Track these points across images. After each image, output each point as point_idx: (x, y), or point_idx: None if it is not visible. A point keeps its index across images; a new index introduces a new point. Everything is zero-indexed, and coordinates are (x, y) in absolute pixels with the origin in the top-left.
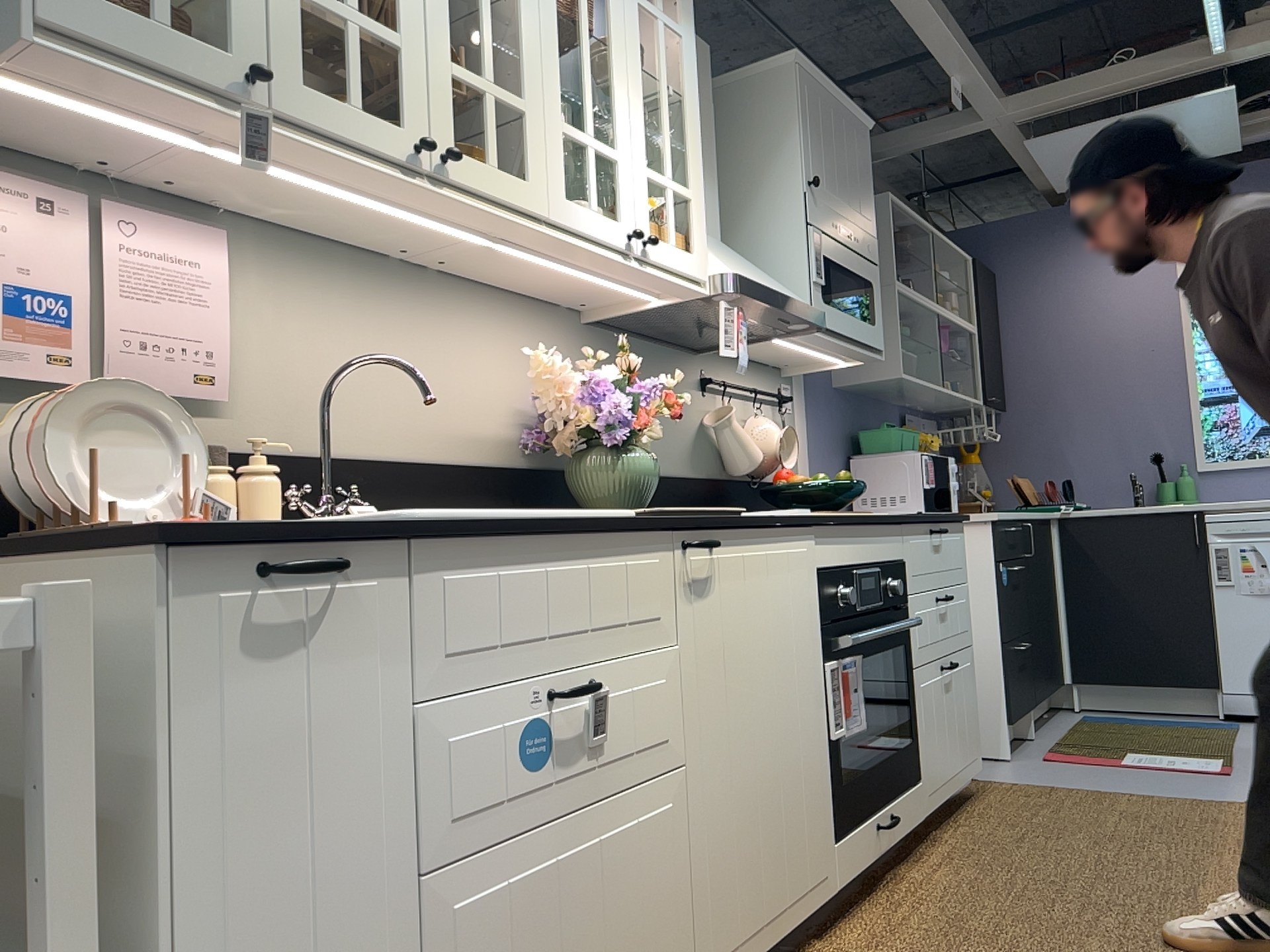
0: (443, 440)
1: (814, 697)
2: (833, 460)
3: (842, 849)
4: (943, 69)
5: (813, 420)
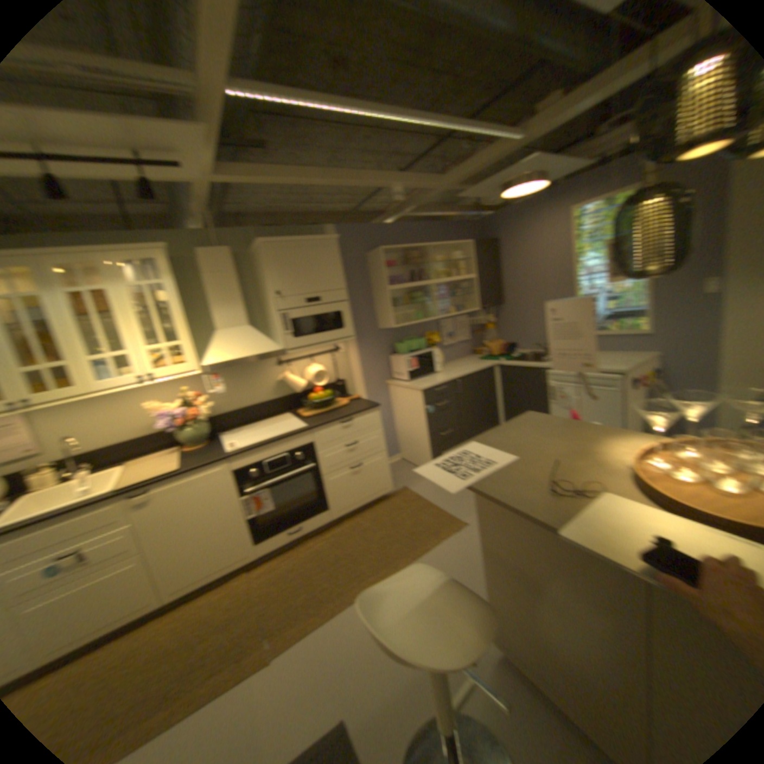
0: (130, 431)
1: (228, 511)
2: (376, 359)
3: (257, 547)
4: (379, 187)
5: (359, 349)
